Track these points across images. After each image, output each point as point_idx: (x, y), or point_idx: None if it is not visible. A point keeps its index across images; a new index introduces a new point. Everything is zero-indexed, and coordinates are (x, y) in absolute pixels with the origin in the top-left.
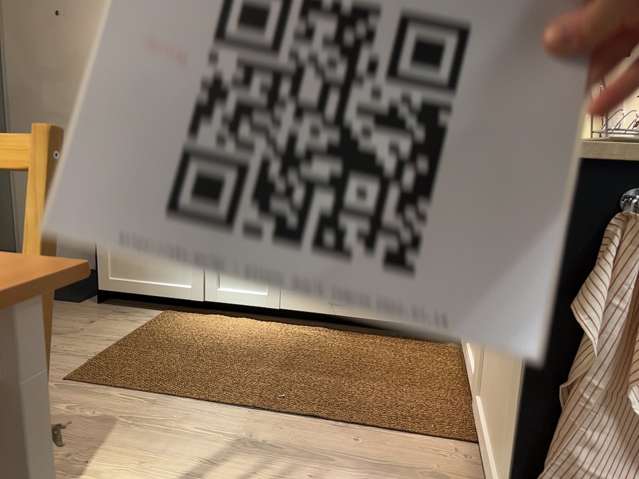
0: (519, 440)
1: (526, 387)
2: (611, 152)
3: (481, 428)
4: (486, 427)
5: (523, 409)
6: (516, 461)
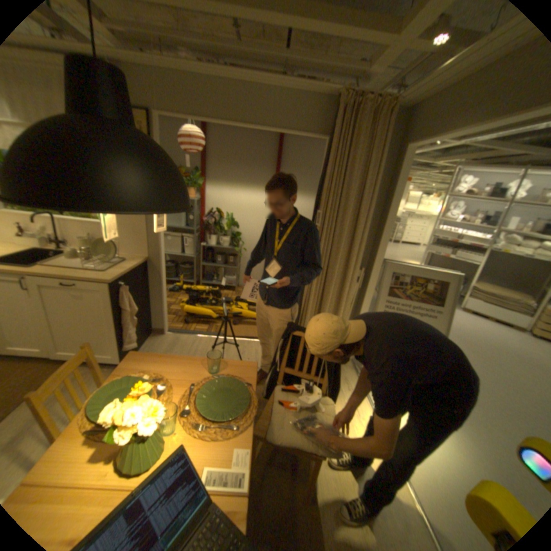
0: (110, 340)
1: (104, 329)
2: (112, 274)
3: (64, 358)
4: (70, 355)
5: (105, 334)
6: (110, 345)
